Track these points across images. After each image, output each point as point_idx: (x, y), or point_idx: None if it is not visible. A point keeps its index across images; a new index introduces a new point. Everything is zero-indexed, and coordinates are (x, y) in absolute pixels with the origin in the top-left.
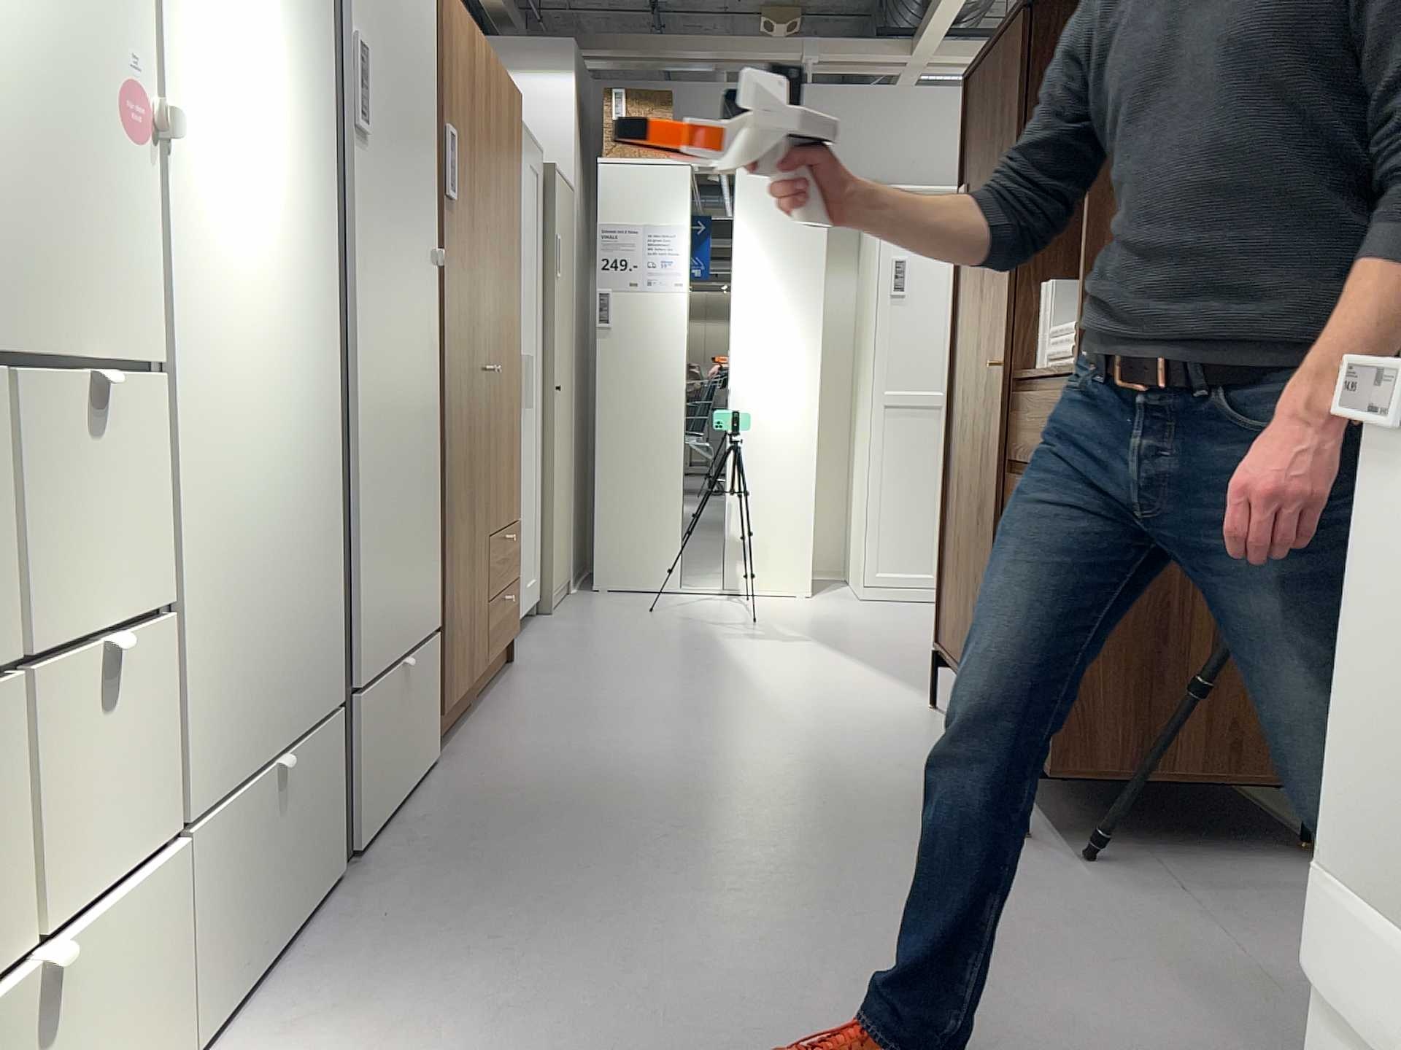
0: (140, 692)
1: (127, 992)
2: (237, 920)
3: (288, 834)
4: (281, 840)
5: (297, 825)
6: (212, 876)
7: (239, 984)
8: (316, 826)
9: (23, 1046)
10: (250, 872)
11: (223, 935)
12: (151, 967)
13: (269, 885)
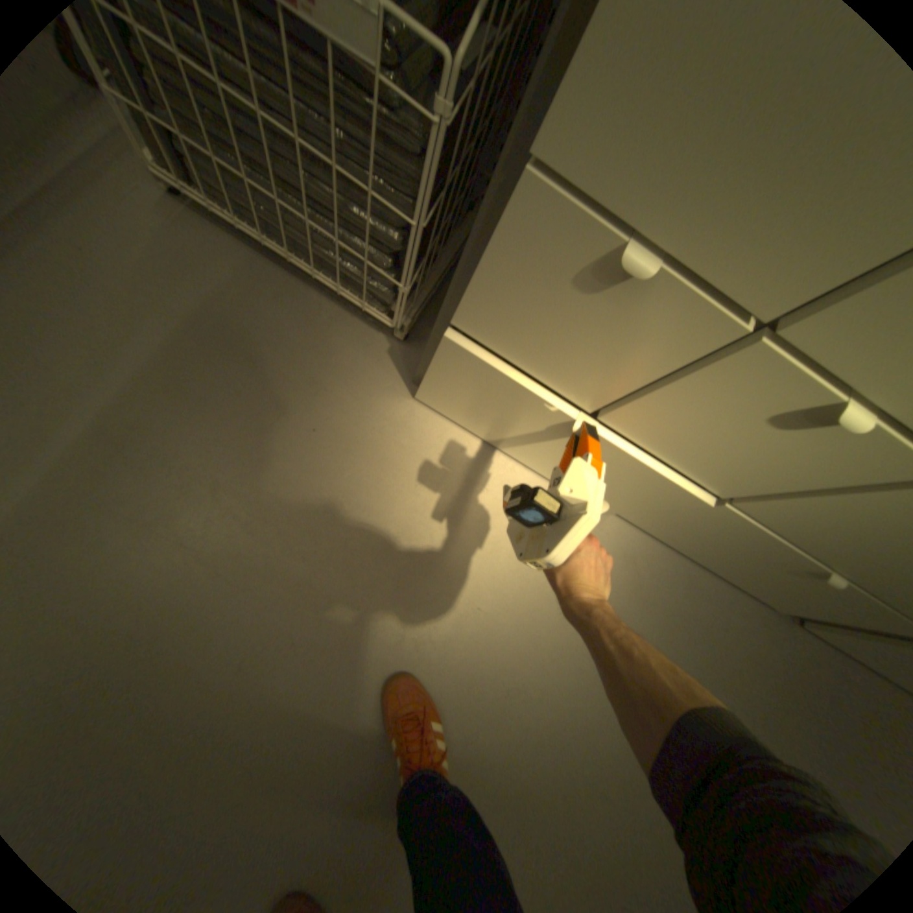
0: (837, 460)
1: (623, 478)
2: (703, 542)
3: (788, 581)
4: (778, 576)
5: (799, 588)
6: (718, 526)
7: (670, 541)
8: (808, 602)
9: (564, 427)
10: (738, 552)
11: (688, 533)
12: (643, 491)
13: (740, 564)
